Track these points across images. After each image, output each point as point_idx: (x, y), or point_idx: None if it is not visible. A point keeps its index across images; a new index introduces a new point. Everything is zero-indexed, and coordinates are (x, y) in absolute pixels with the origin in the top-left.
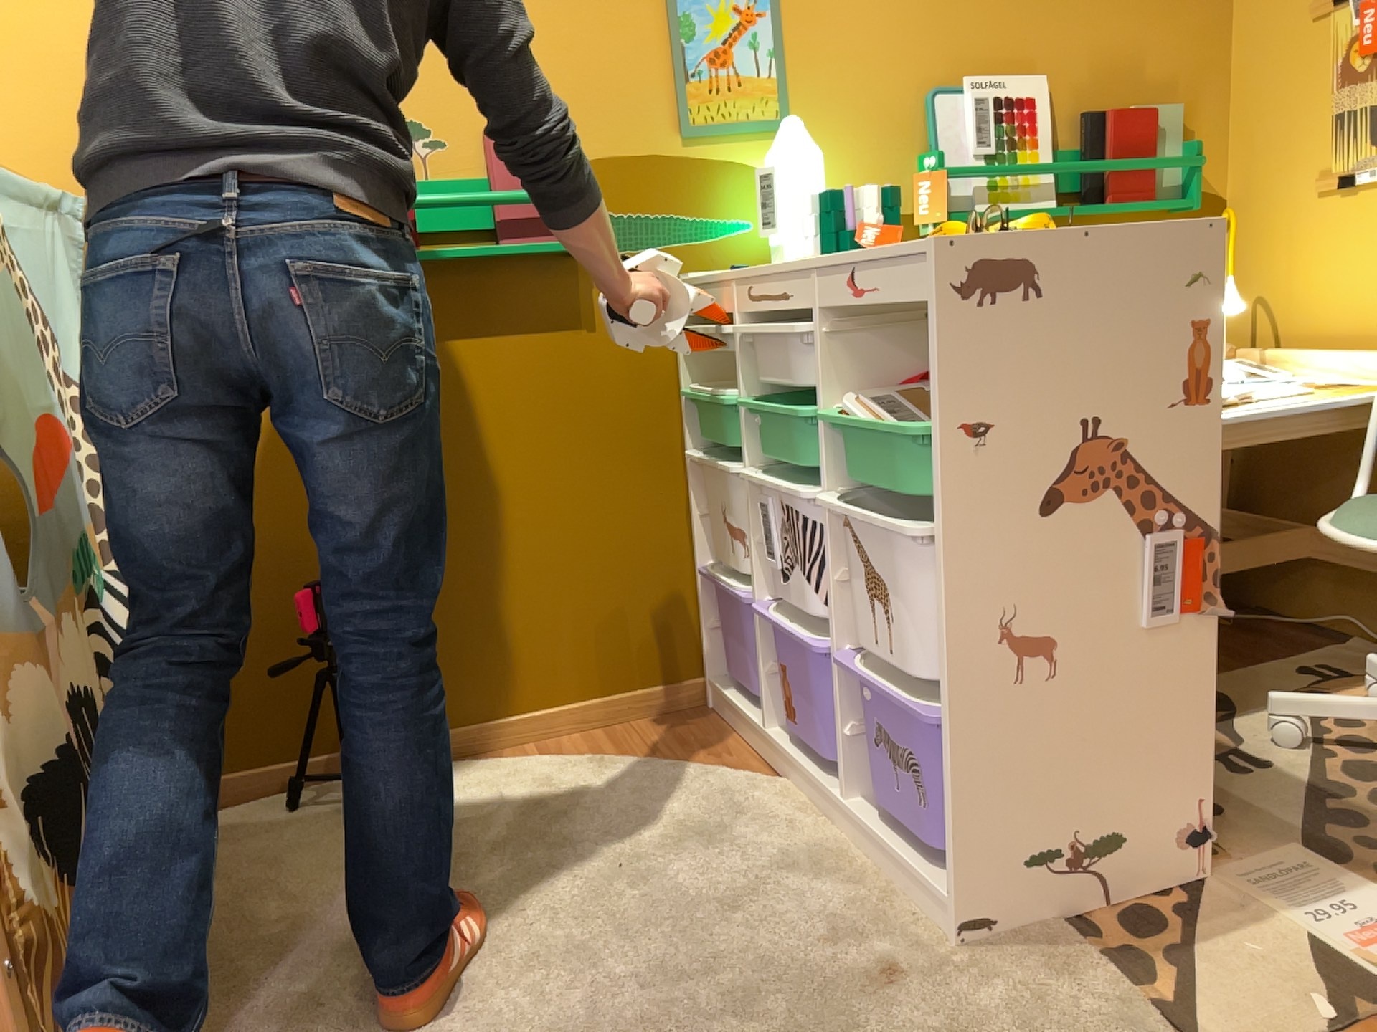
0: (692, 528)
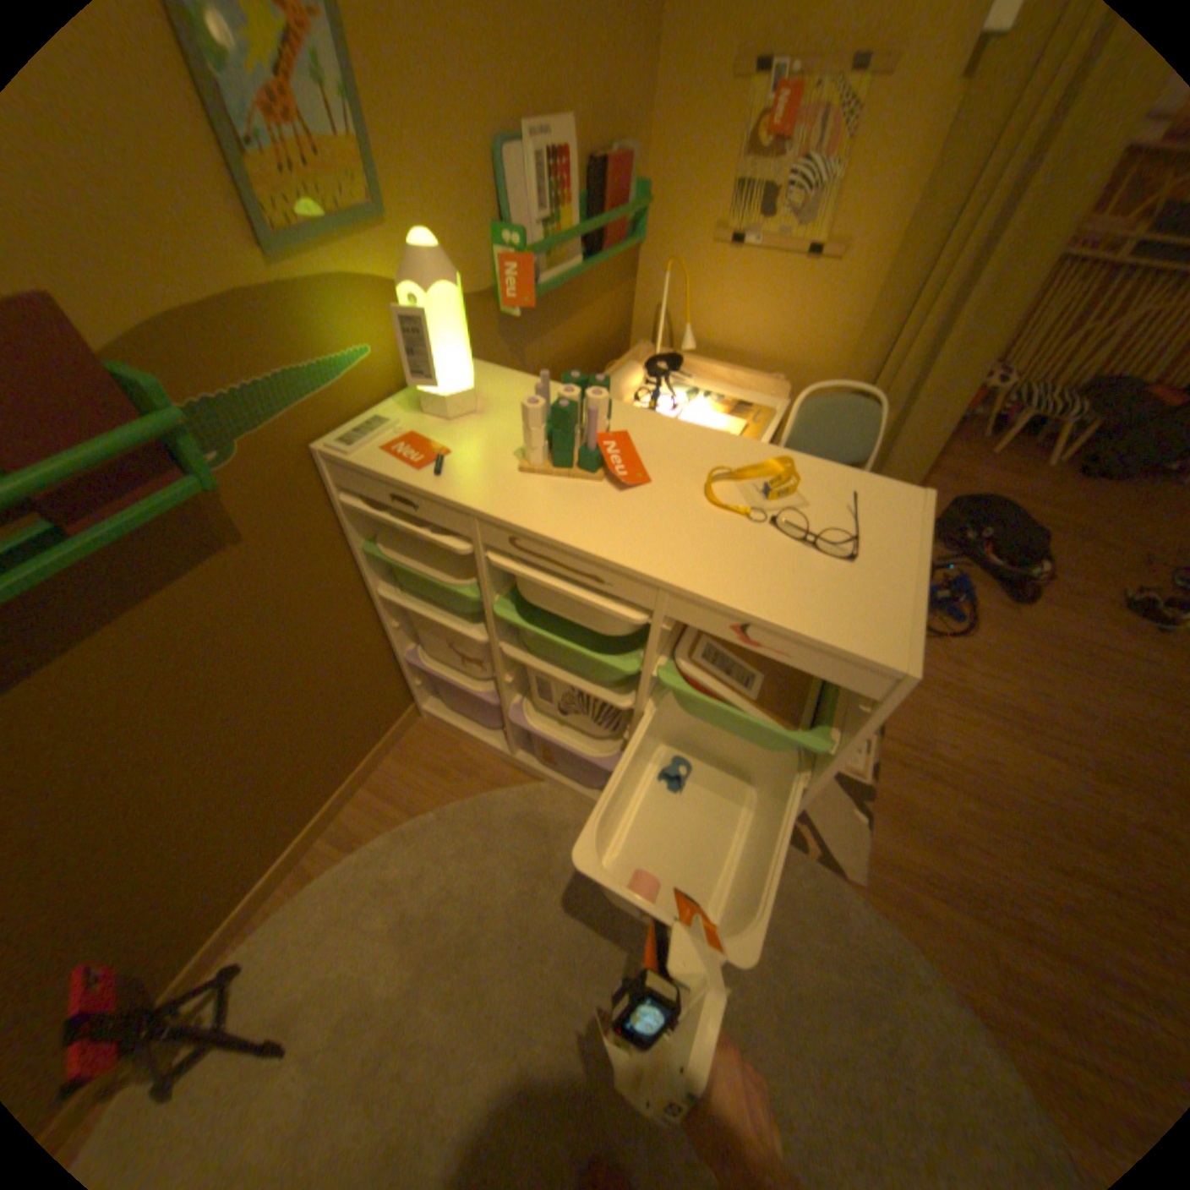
0: (385, 633)
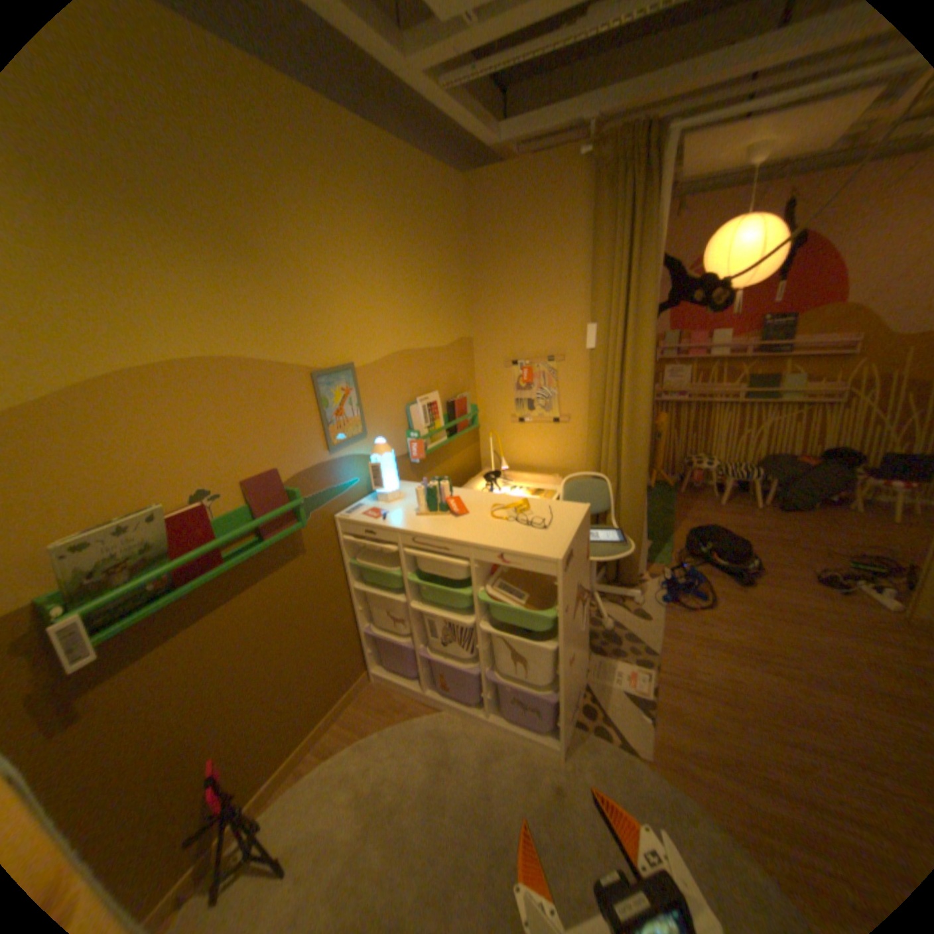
0: (354, 615)
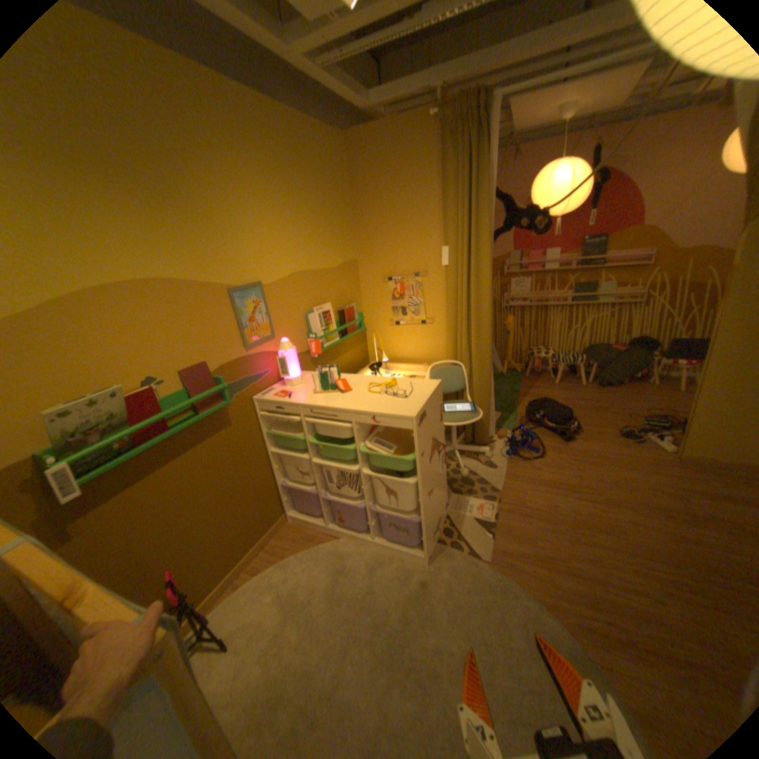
0: (272, 472)
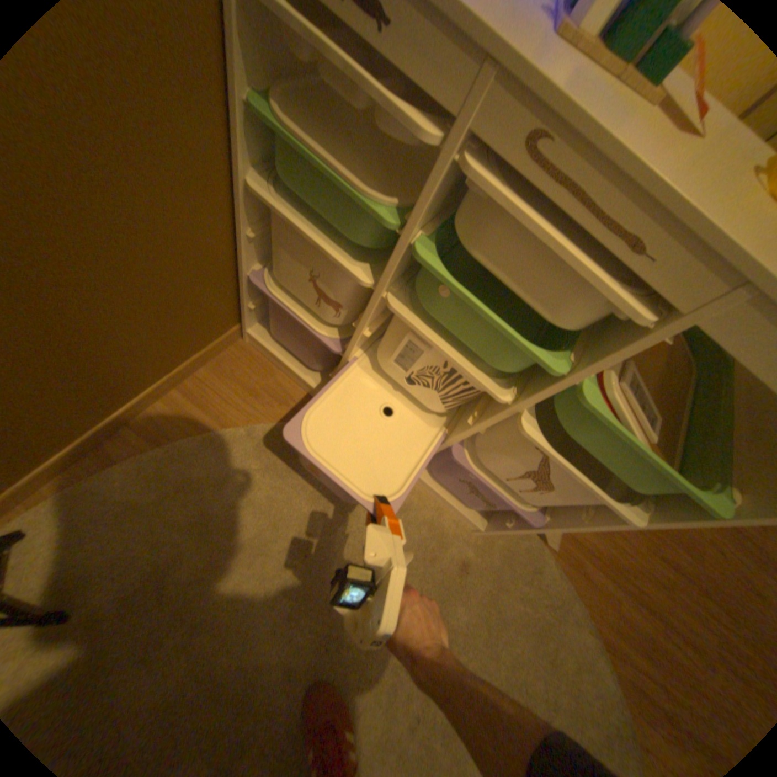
0: (235, 240)
